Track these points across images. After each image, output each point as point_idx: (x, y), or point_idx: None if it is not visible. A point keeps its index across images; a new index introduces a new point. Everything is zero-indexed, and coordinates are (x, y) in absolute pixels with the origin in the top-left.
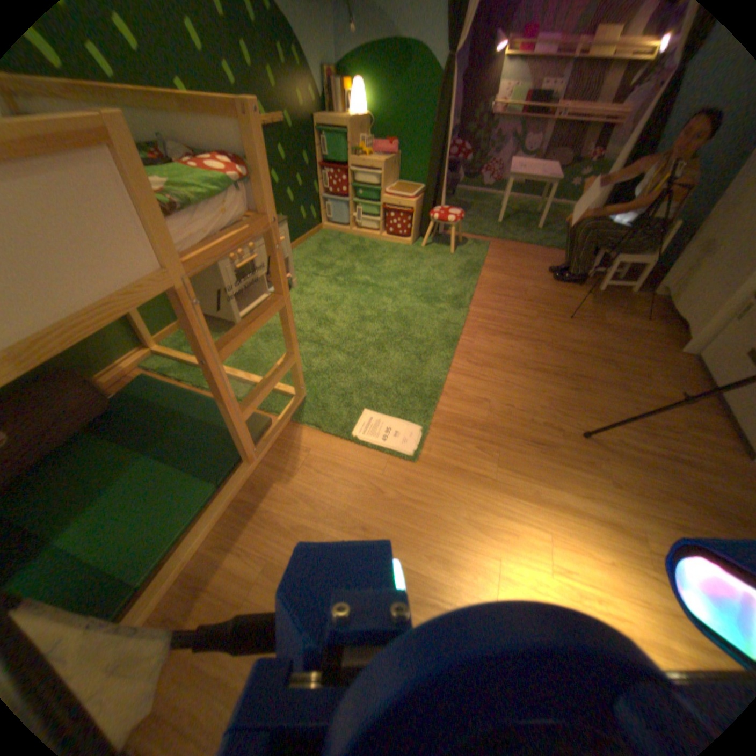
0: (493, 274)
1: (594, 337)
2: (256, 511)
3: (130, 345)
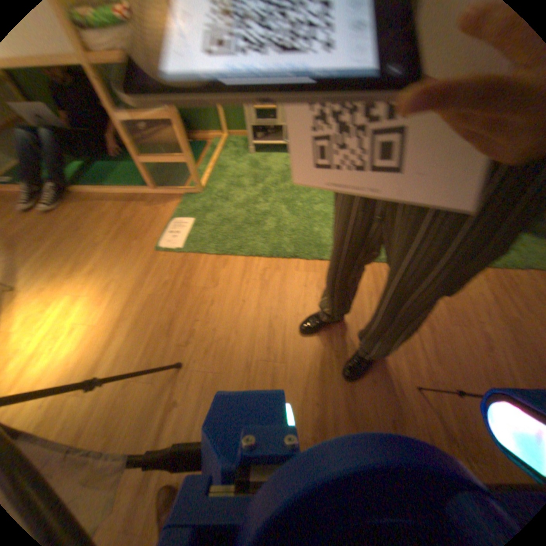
0: (485, 286)
1: (386, 428)
2: (128, 203)
3: (219, 129)
